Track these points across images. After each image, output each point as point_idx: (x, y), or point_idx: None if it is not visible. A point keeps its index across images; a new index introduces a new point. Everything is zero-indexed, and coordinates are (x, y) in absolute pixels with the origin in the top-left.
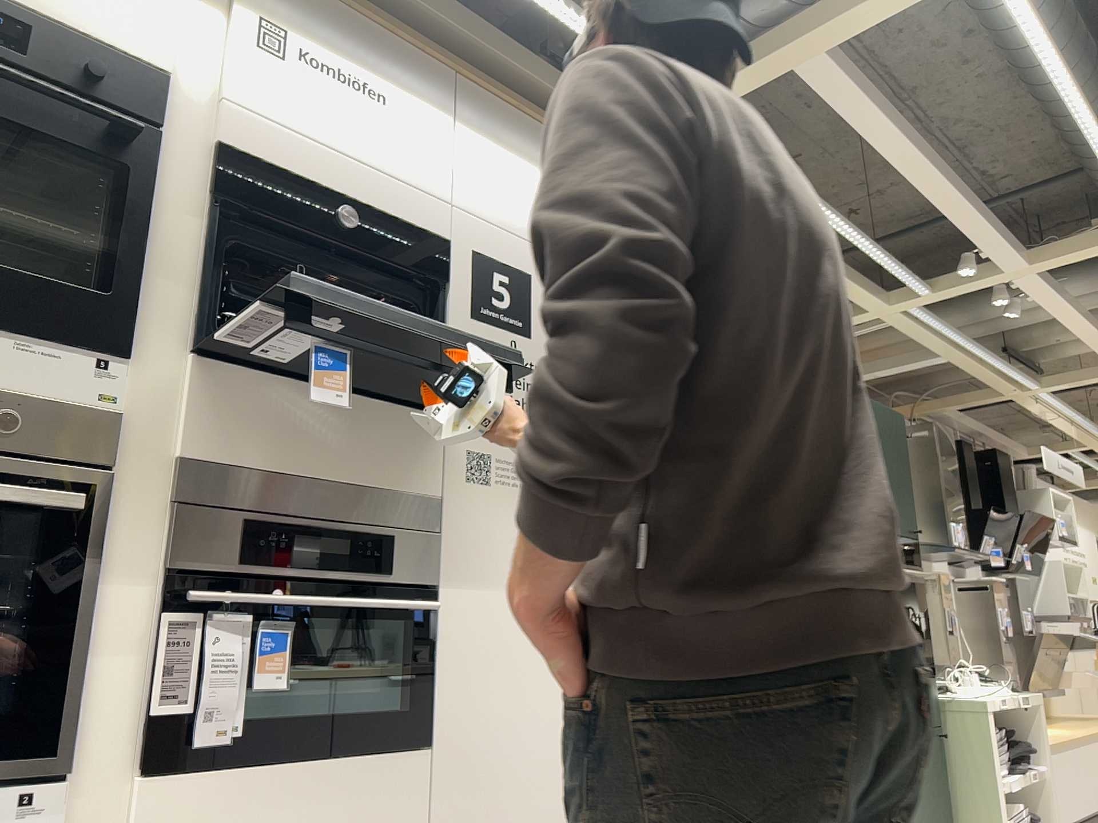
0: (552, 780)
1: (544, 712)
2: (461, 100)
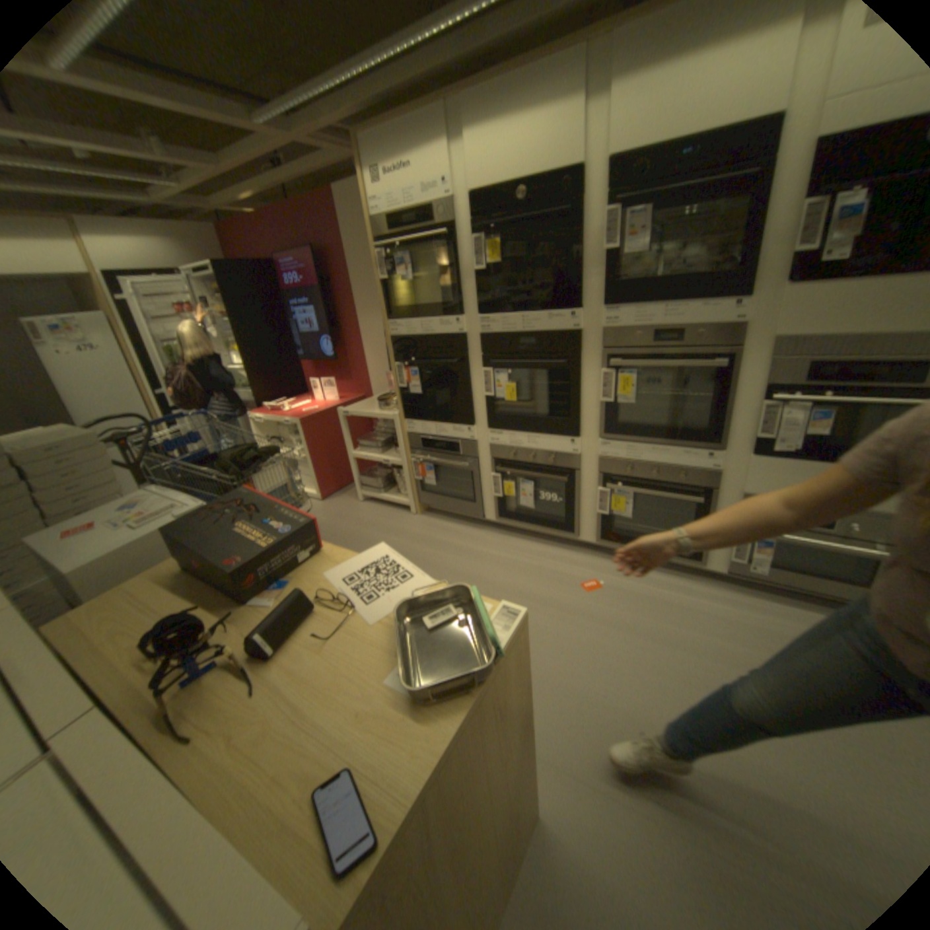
0: None
1: None
2: None
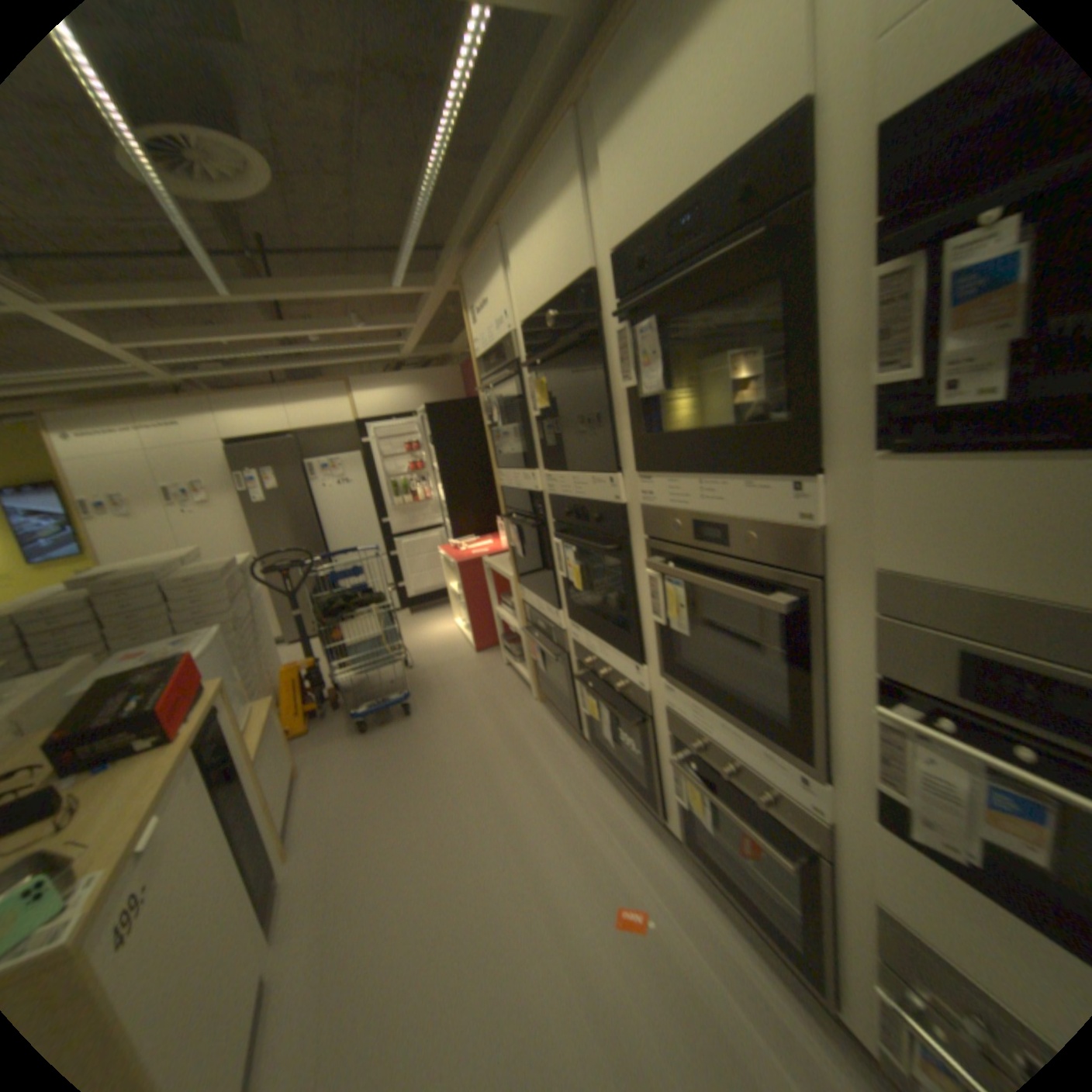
0: None
1: None
2: None
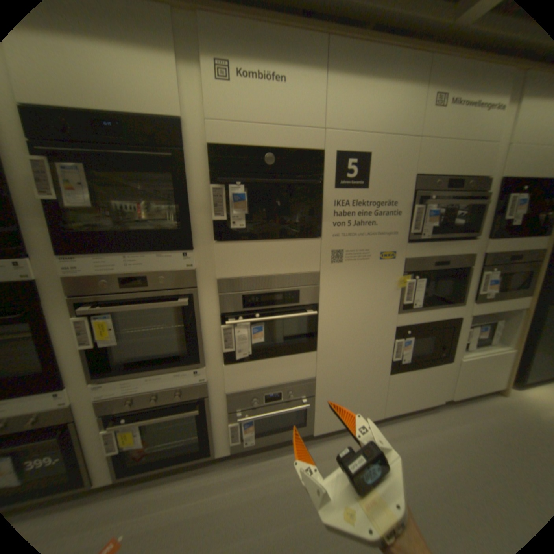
0: (363, 355)
1: (361, 337)
2: (330, 56)
